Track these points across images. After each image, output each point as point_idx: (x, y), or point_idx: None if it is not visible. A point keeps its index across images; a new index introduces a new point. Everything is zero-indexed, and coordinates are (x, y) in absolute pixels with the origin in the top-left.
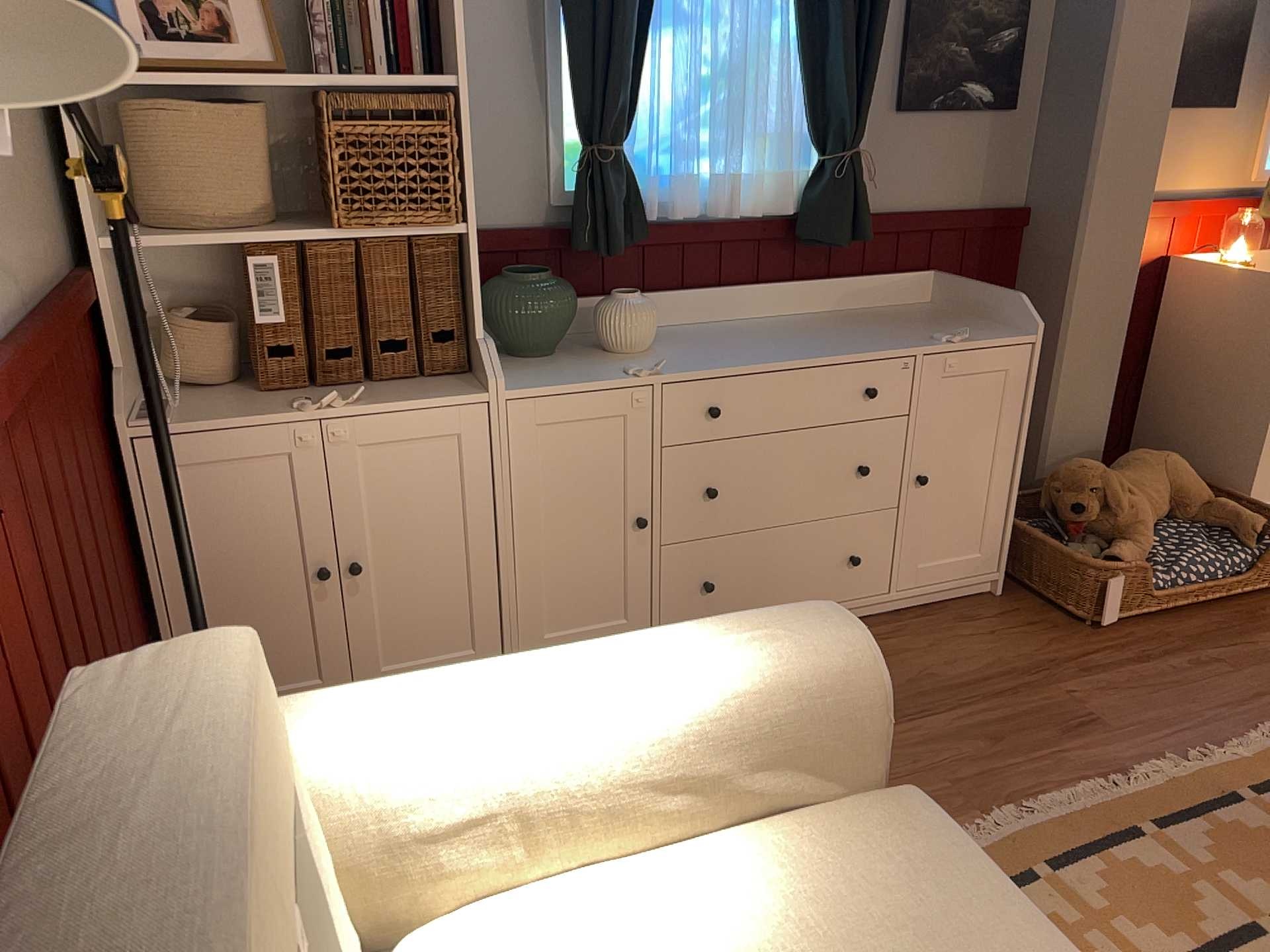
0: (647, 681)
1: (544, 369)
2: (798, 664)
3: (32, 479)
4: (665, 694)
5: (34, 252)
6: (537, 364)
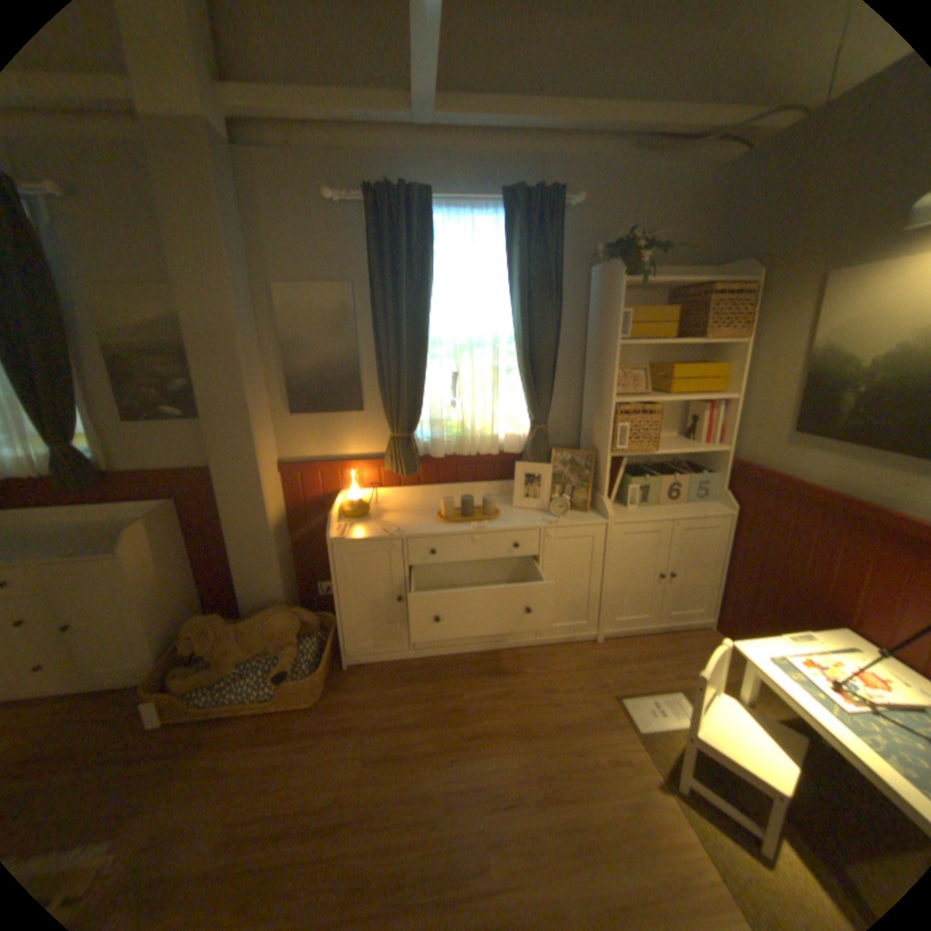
0: None
1: None
2: None
3: None
4: None
5: None
6: None
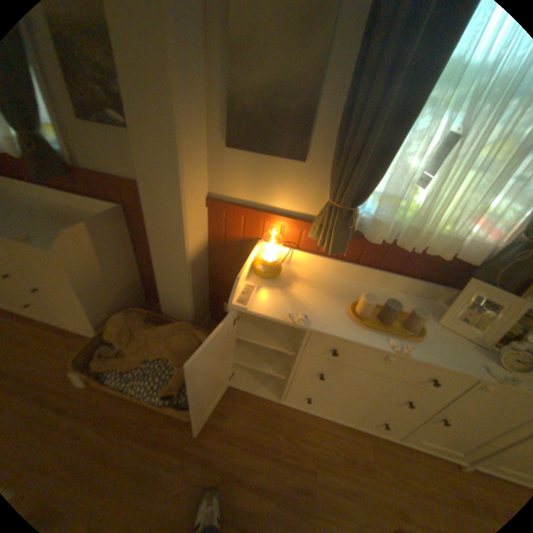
0: None
1: None
2: None
3: None
4: None
5: None
6: None
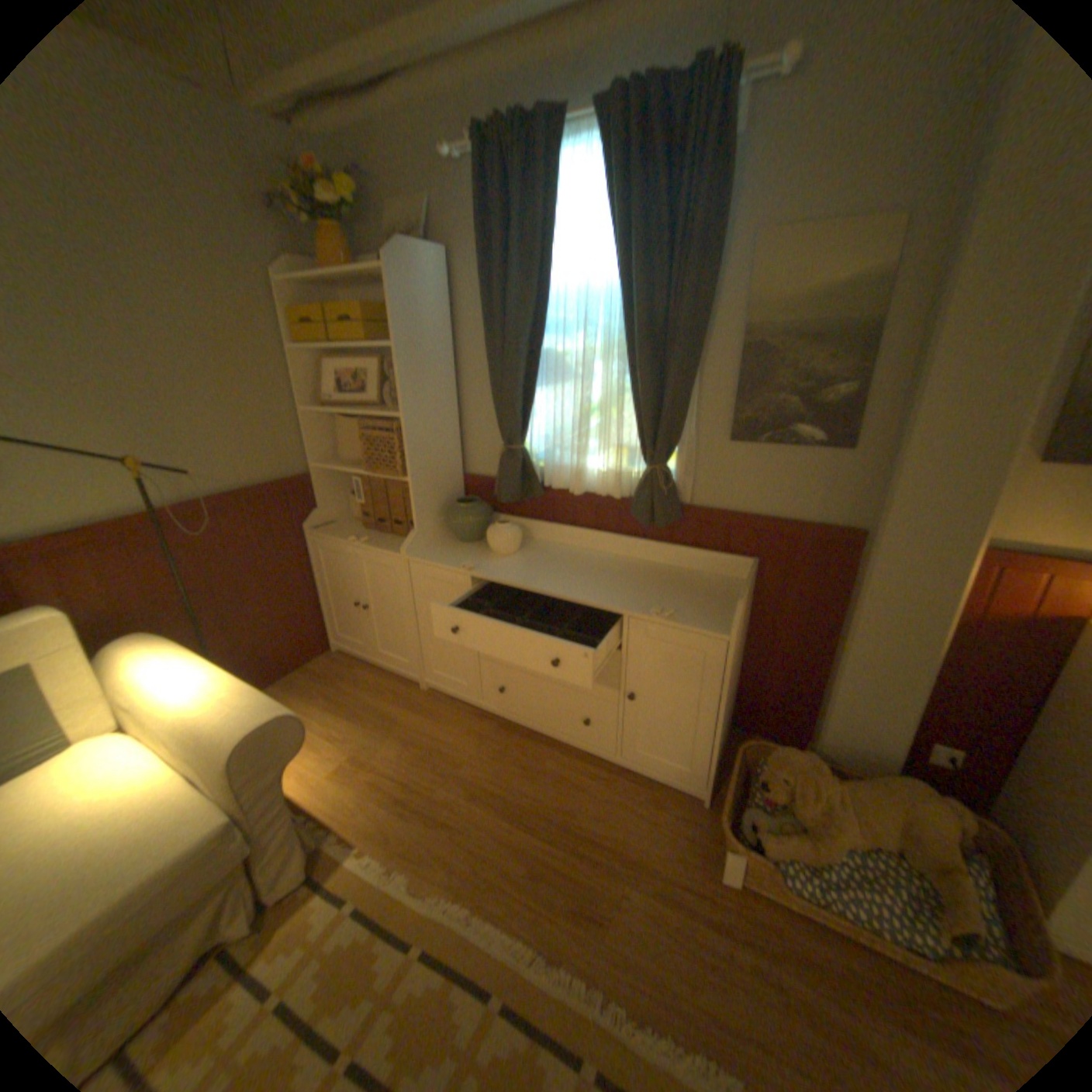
0: (182, 700)
1: (450, 550)
2: (212, 731)
3: (189, 543)
4: (177, 709)
5: (255, 468)
6: (456, 546)
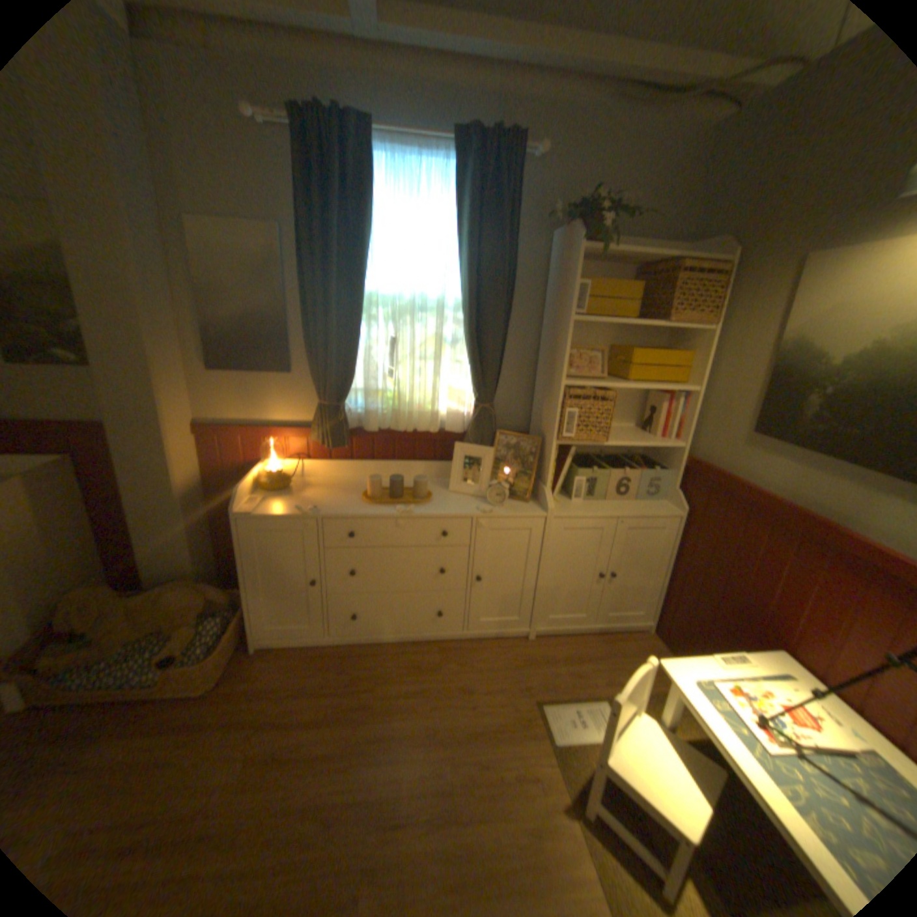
0: None
1: None
2: None
3: None
4: None
5: None
6: None
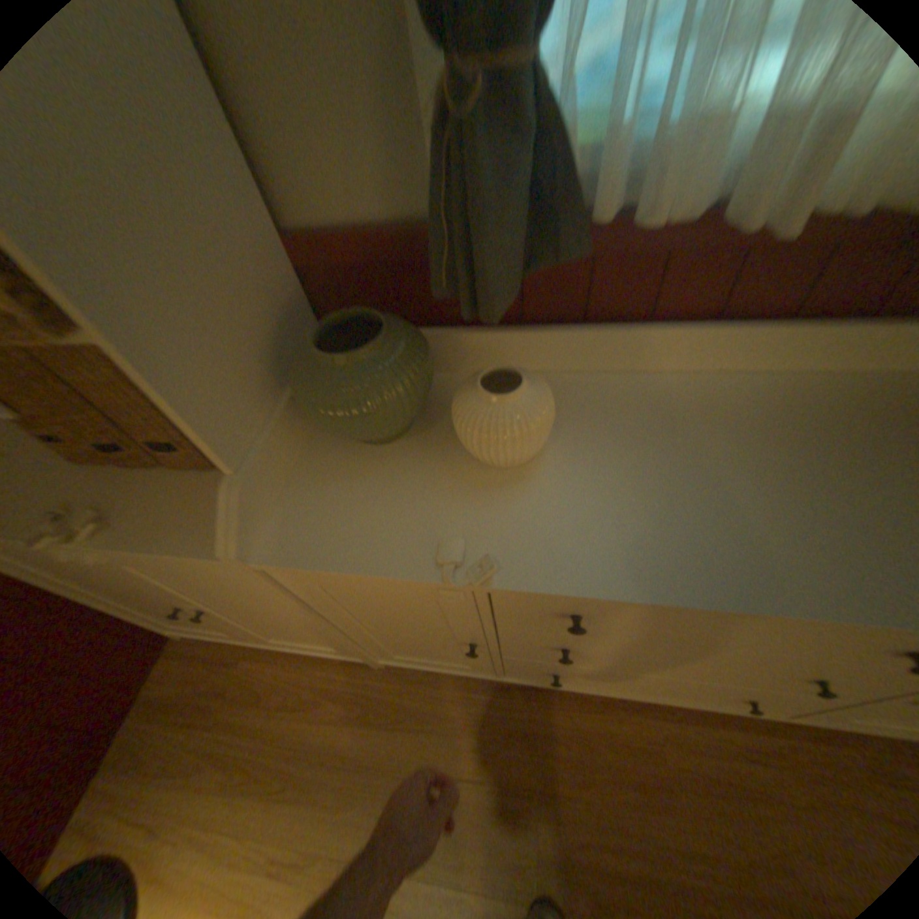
0: None
1: (361, 486)
2: None
3: None
4: None
5: None
6: (368, 462)
